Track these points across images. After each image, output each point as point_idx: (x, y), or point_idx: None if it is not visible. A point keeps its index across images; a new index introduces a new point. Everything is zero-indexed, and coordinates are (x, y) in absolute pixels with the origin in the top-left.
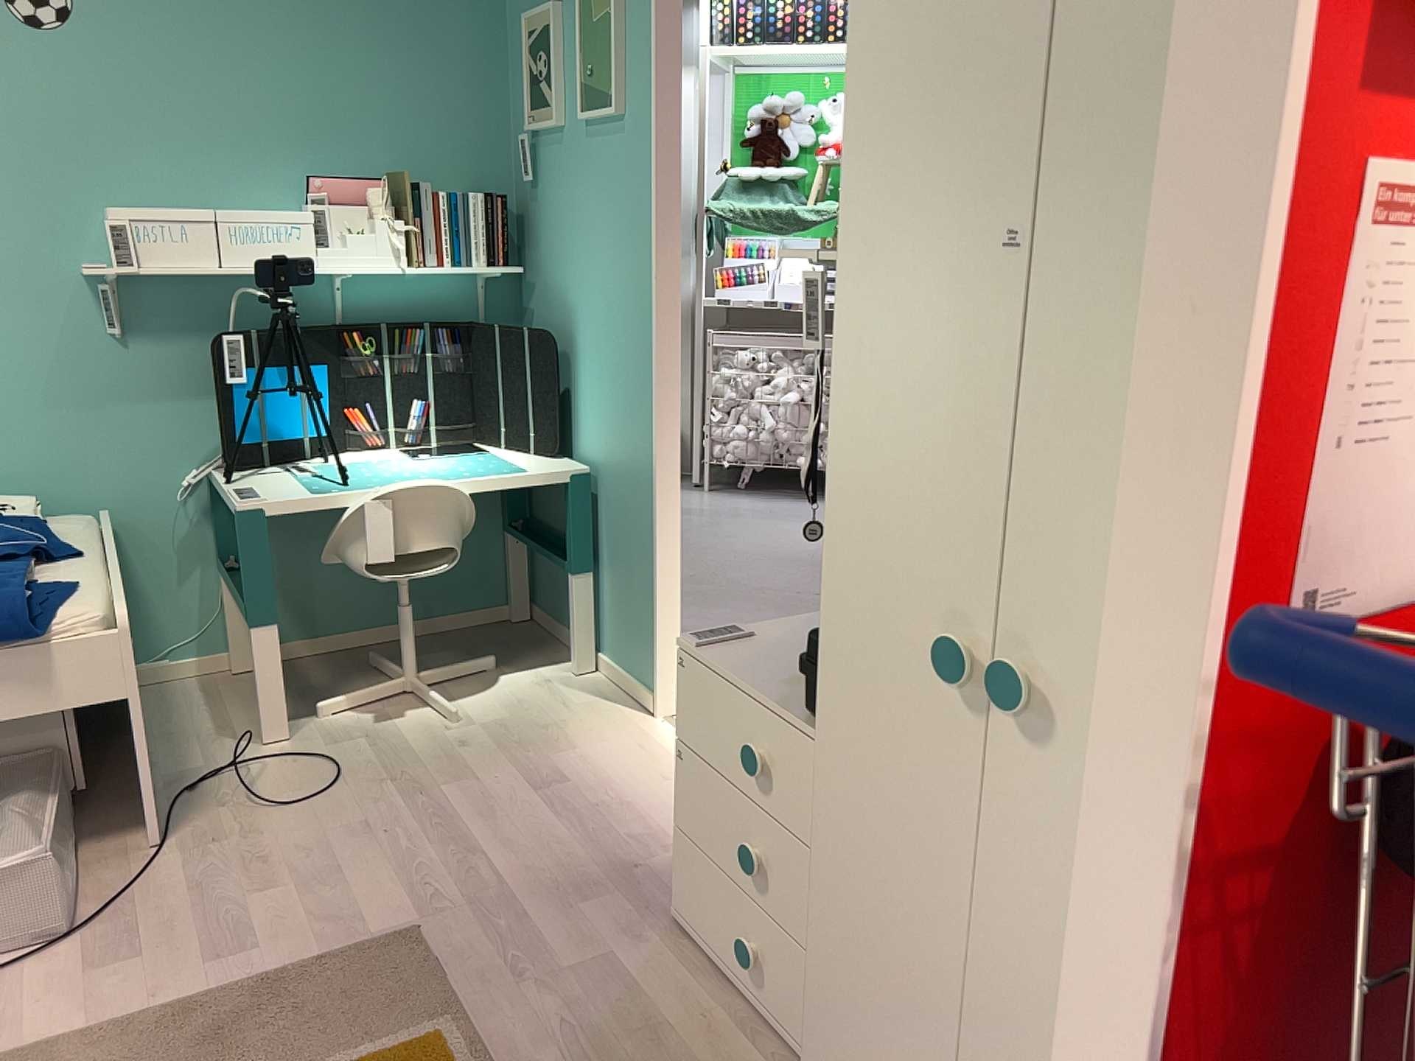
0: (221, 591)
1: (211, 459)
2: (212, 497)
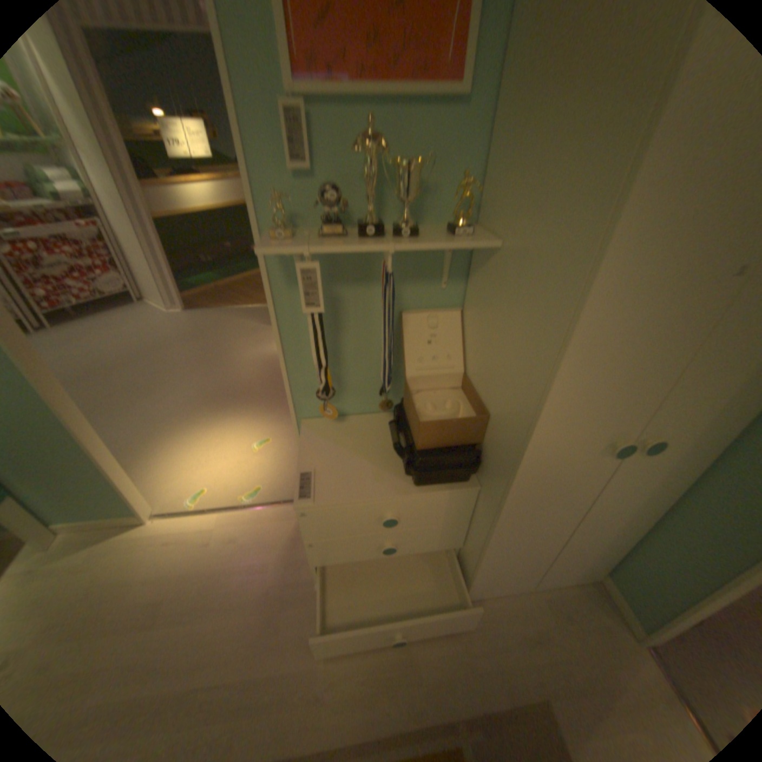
0: None
1: None
2: None
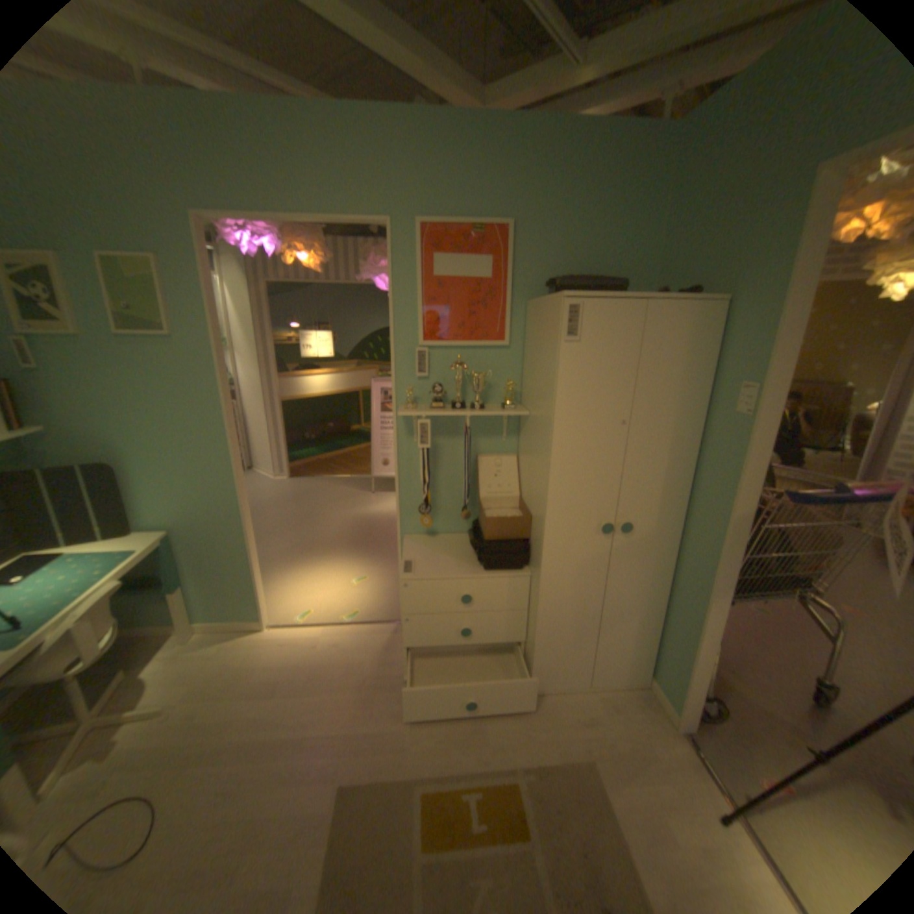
0: None
1: None
2: None
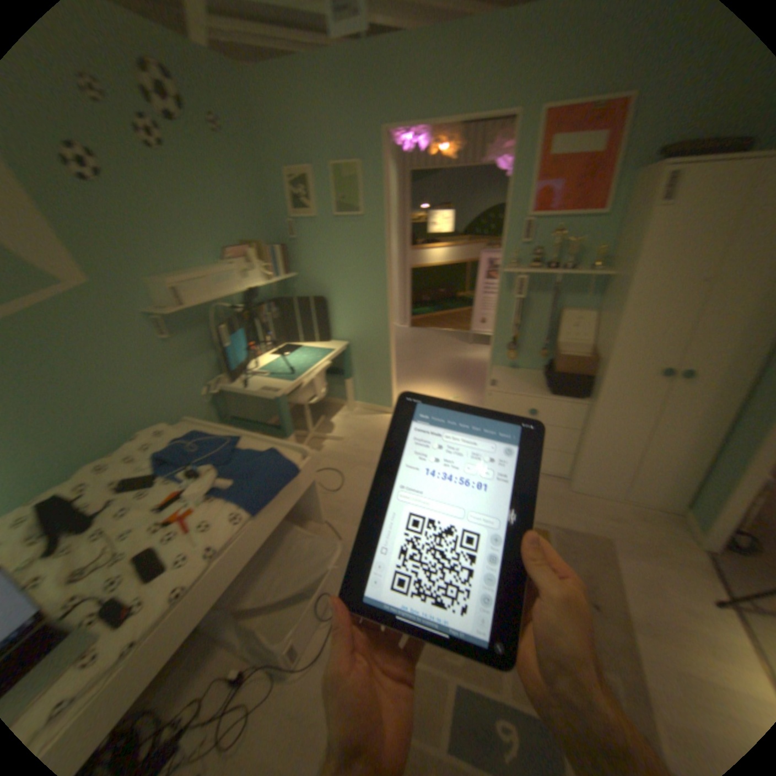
0: None
1: (204, 382)
2: (212, 397)
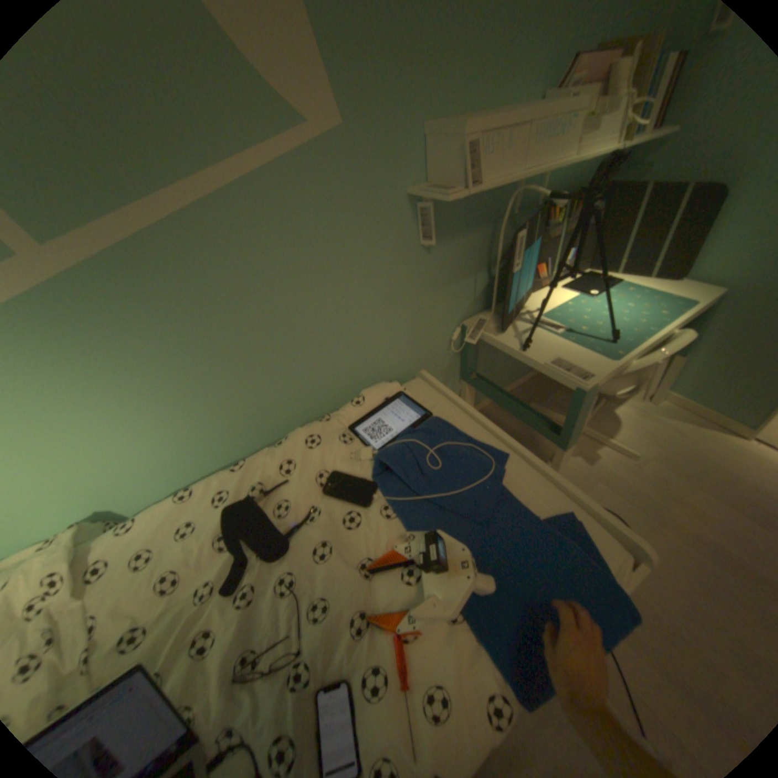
0: (460, 388)
1: (463, 318)
2: (468, 343)
